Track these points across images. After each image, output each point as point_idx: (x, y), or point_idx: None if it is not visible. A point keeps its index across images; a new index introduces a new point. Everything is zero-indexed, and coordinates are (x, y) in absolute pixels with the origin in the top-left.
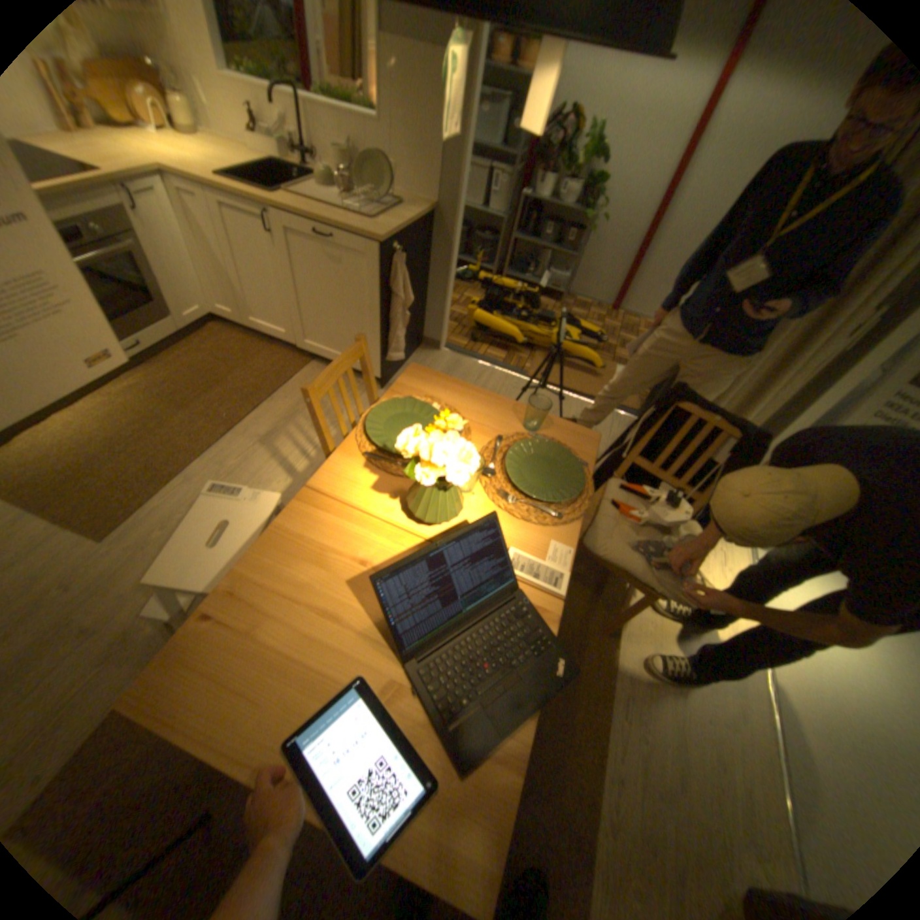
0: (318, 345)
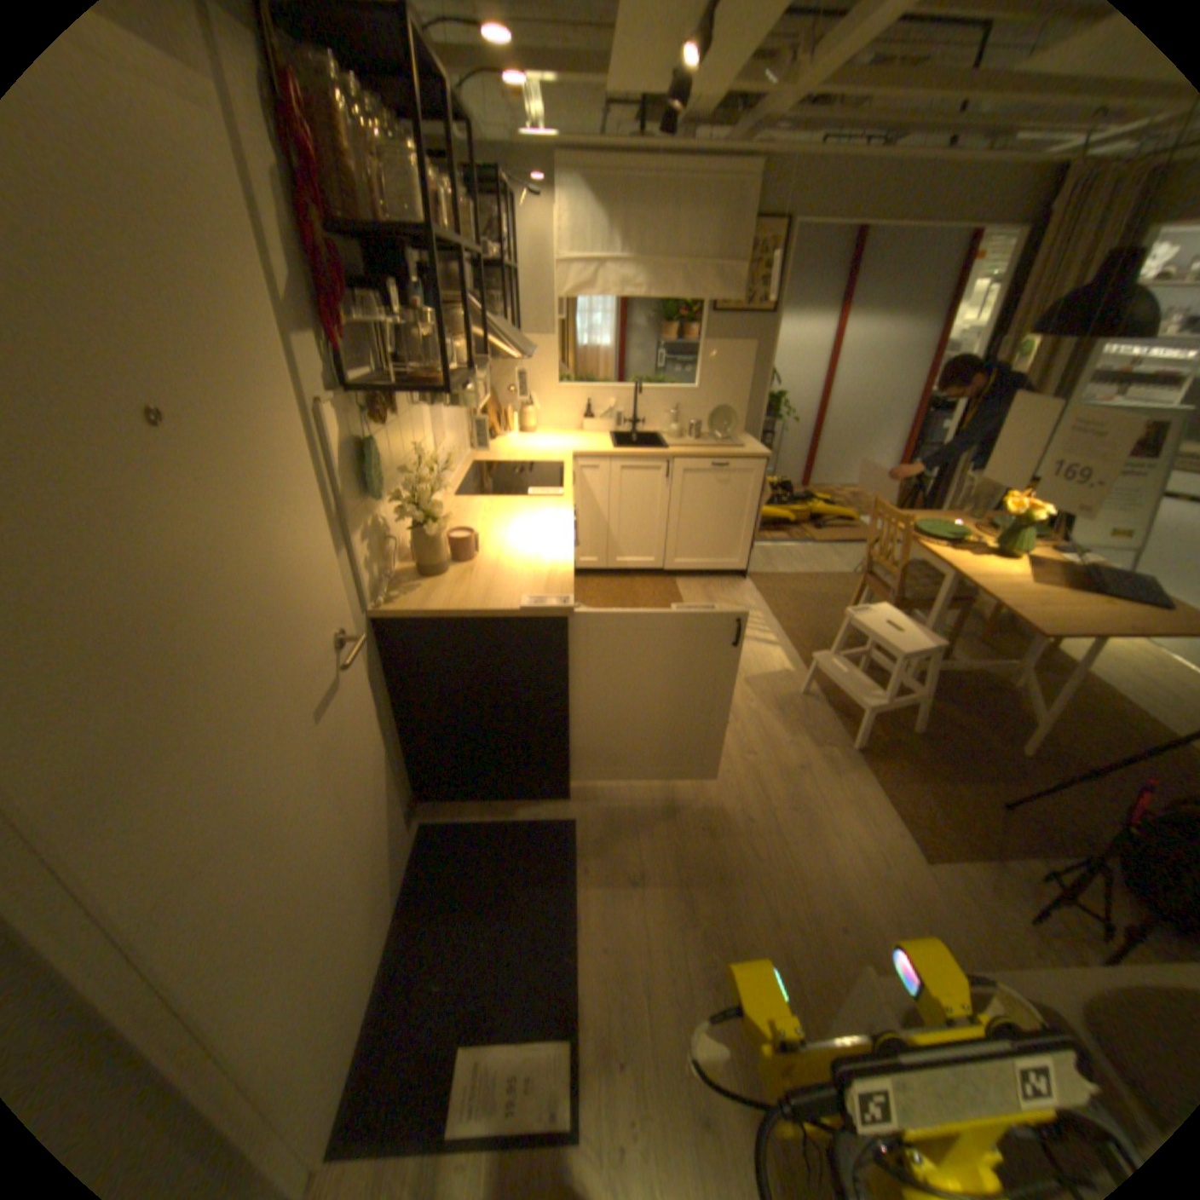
0: (685, 562)
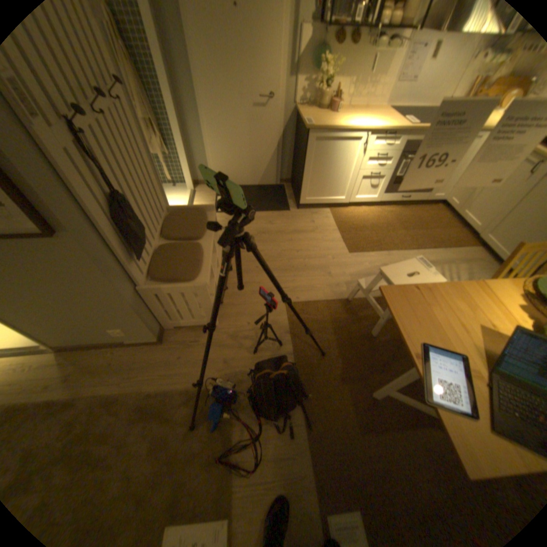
0: (495, 241)
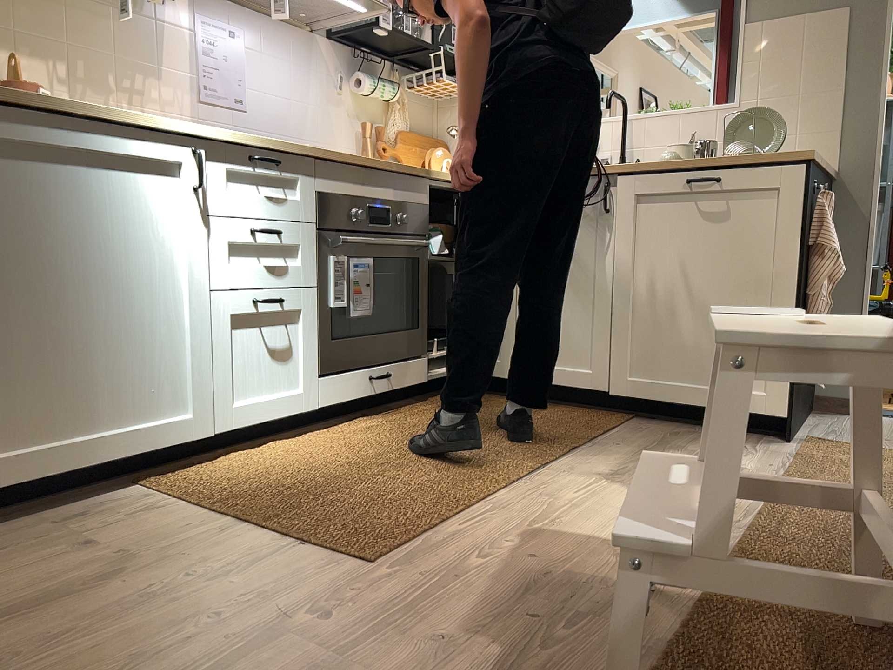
0: (651, 380)
